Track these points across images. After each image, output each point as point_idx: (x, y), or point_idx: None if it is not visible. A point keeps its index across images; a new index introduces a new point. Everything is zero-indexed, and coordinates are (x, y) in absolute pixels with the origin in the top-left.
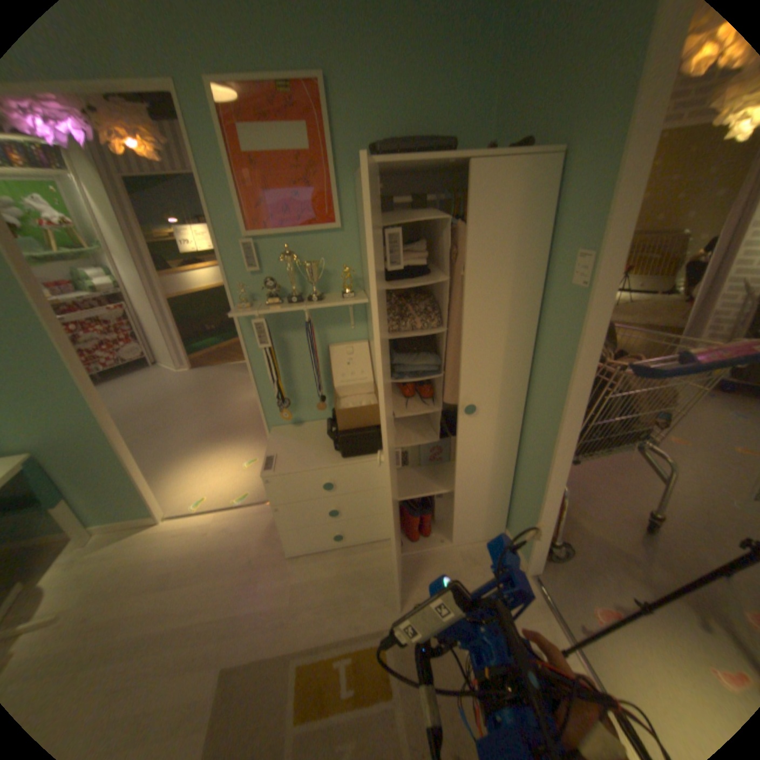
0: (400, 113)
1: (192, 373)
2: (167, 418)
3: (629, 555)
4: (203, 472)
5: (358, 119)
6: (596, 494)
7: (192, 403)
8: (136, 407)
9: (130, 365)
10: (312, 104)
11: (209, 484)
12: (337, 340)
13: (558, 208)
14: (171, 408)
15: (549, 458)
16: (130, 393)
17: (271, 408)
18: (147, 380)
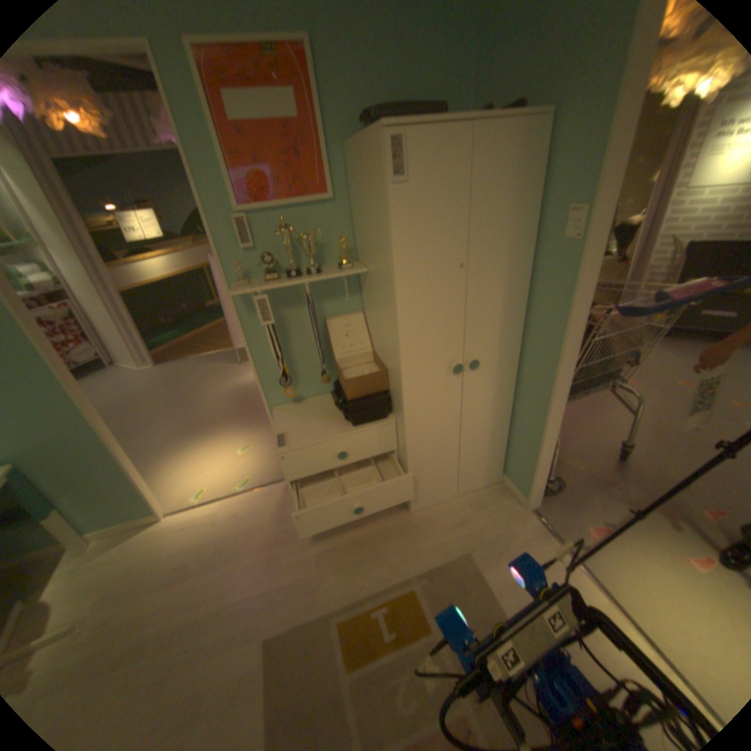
0: (386, 78)
1: (157, 368)
2: (142, 416)
3: (608, 480)
4: (196, 464)
5: (345, 84)
6: (572, 434)
7: (166, 398)
8: (103, 409)
9: (83, 367)
10: (299, 67)
11: (205, 474)
12: (333, 313)
13: (548, 167)
14: (143, 406)
15: (546, 401)
16: (92, 396)
17: (271, 388)
18: (107, 380)
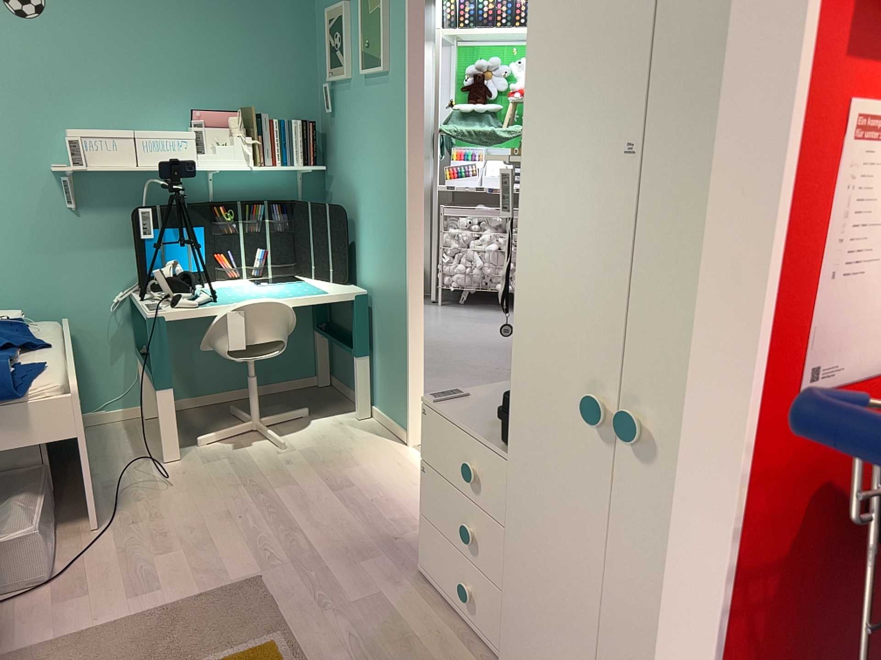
0: None
1: None
2: None
3: None
4: None
5: None
6: None
7: None
8: None
9: None
10: None
11: None
12: None
13: None
14: None
15: None
16: None
17: None
18: None
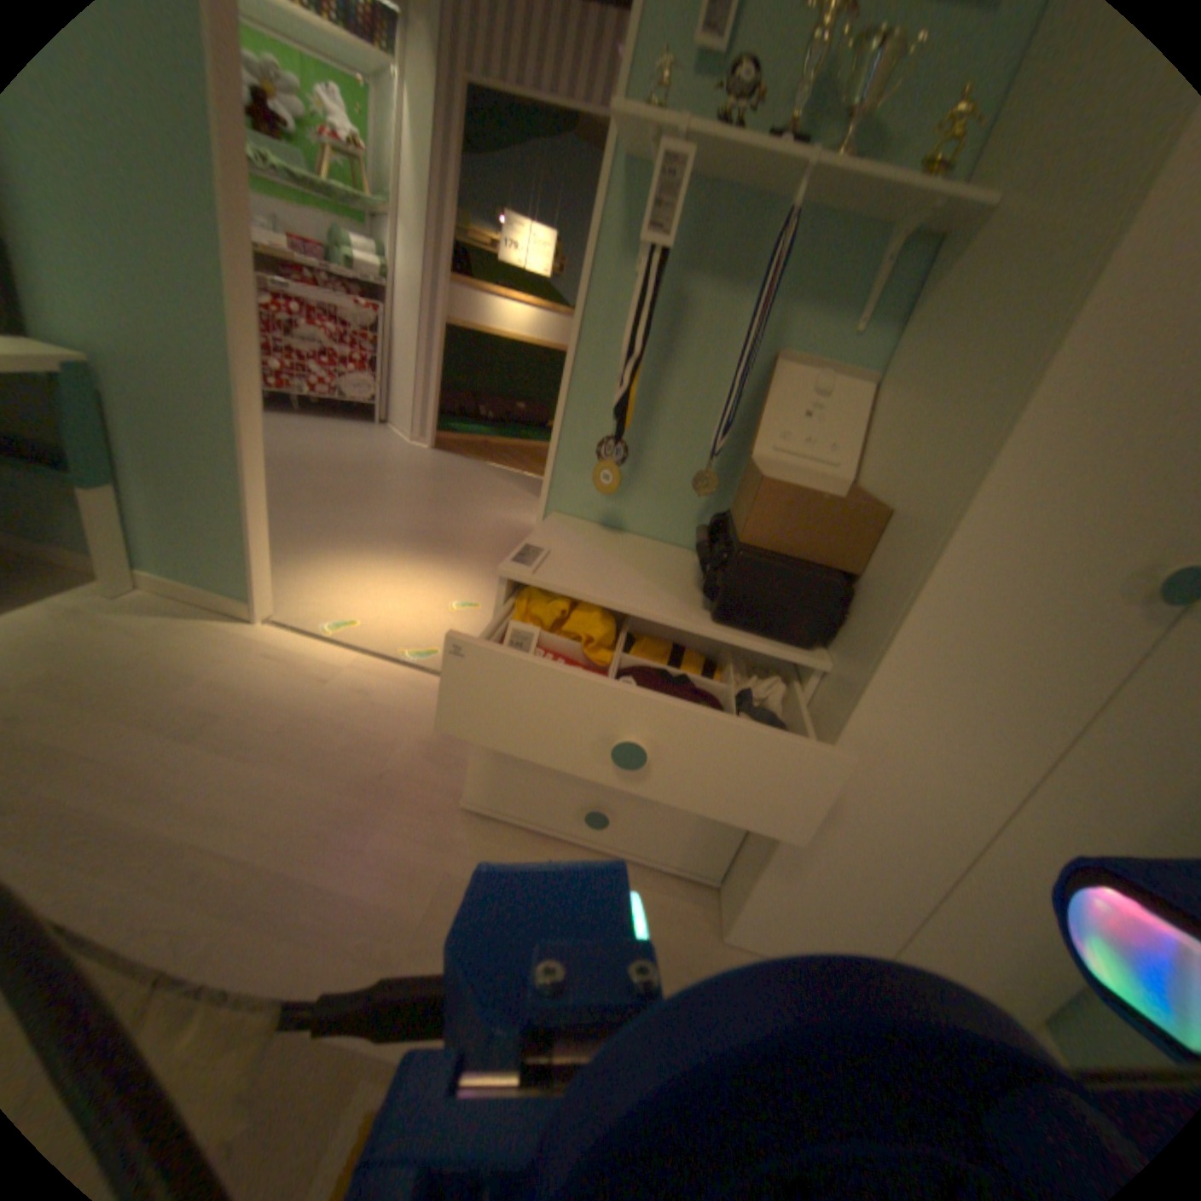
0: None
1: (432, 455)
2: (365, 491)
3: None
4: (378, 586)
5: None
6: None
7: (413, 490)
8: (328, 460)
9: (350, 413)
10: None
11: (378, 607)
12: (805, 353)
13: None
14: (377, 482)
15: None
16: (330, 442)
17: (574, 469)
18: (363, 438)
